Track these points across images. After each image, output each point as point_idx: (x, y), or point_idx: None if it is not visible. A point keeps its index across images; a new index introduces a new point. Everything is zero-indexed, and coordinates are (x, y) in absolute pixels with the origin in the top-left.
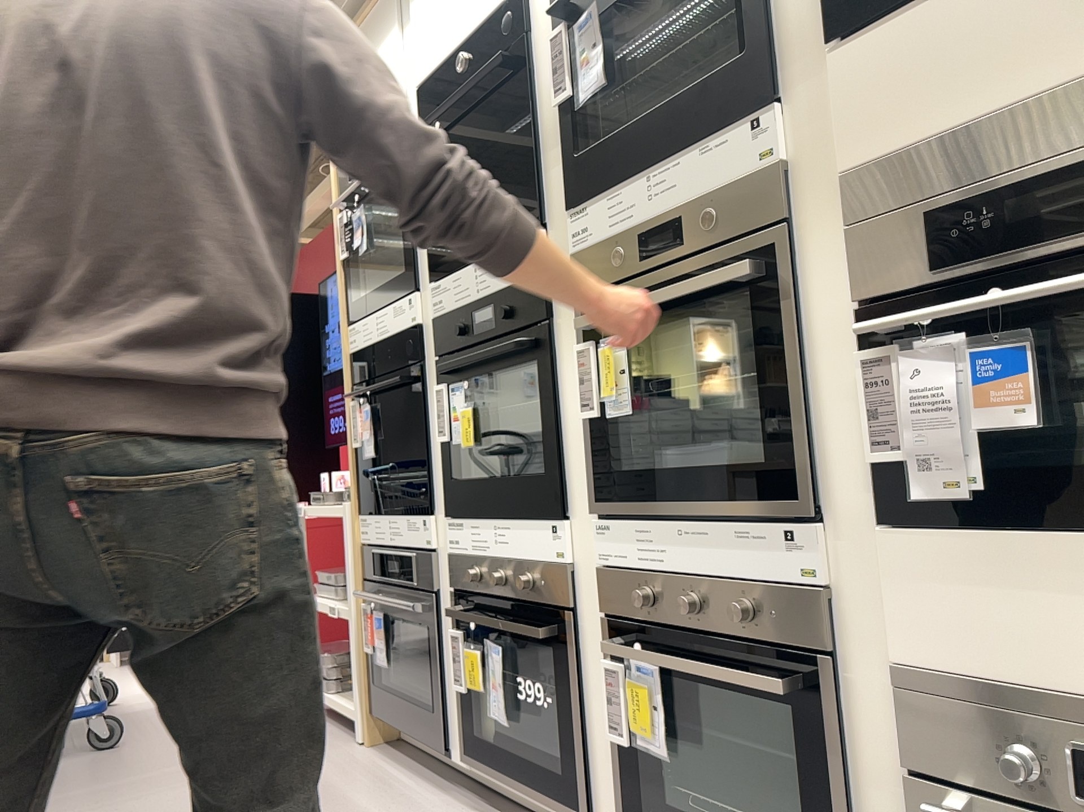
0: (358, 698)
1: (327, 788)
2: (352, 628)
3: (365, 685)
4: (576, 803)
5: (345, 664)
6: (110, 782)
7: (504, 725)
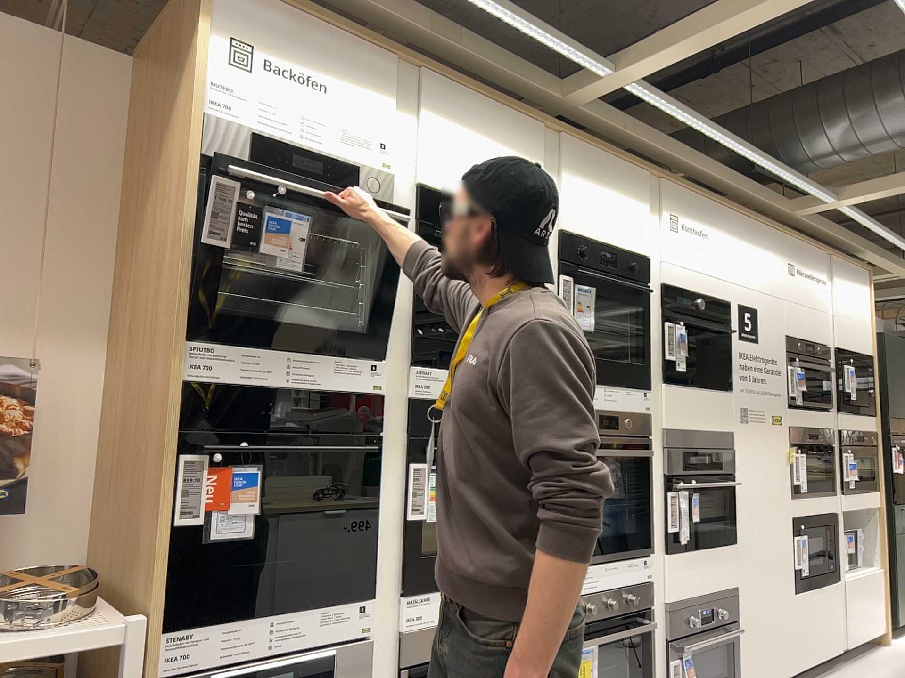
0: None
1: None
2: None
3: None
4: None
5: None
6: None
7: None
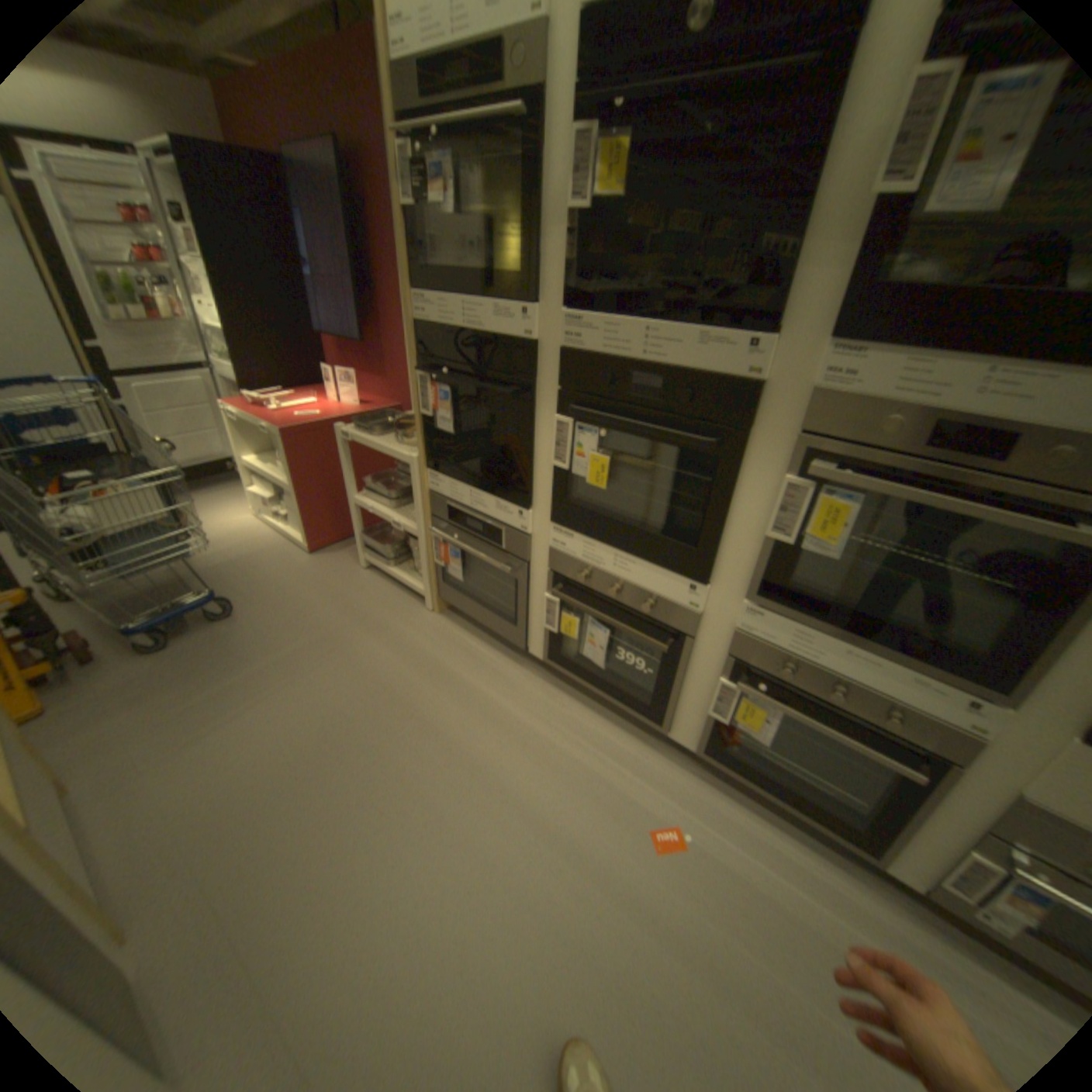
0: (428, 588)
1: (435, 665)
2: (423, 546)
3: (434, 581)
4: (658, 722)
5: (404, 554)
6: (254, 665)
7: (598, 666)
